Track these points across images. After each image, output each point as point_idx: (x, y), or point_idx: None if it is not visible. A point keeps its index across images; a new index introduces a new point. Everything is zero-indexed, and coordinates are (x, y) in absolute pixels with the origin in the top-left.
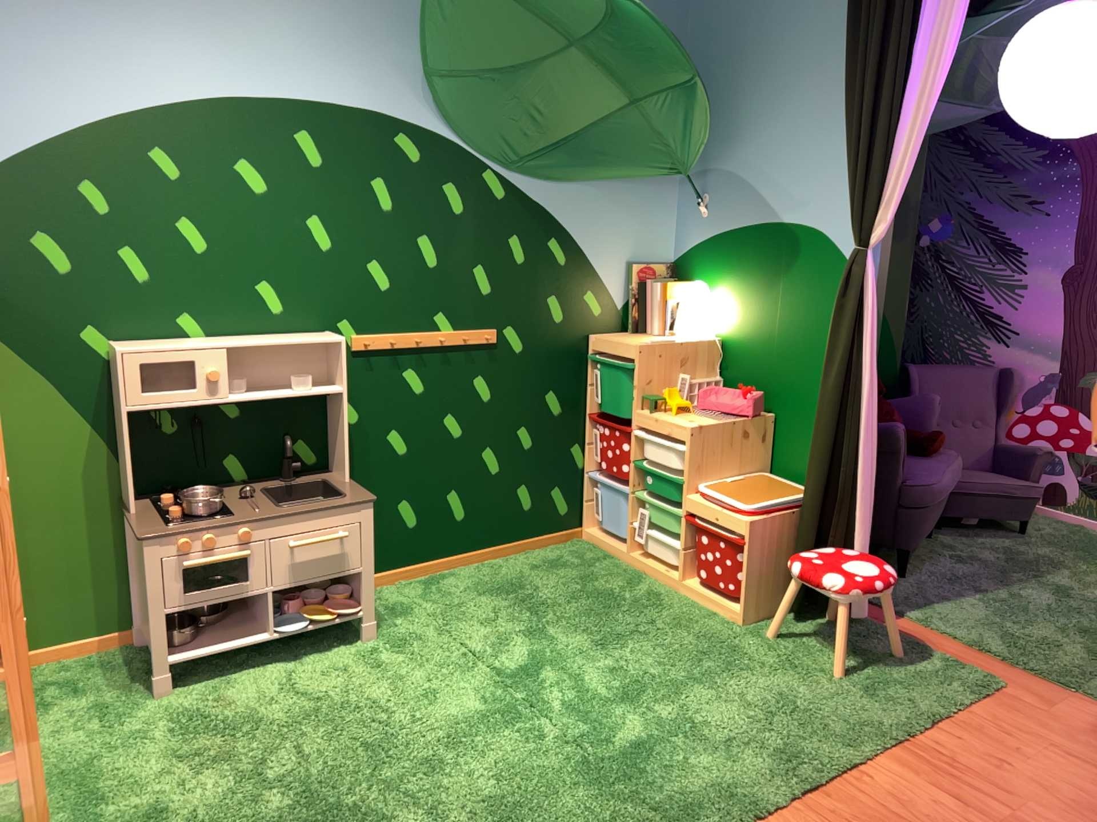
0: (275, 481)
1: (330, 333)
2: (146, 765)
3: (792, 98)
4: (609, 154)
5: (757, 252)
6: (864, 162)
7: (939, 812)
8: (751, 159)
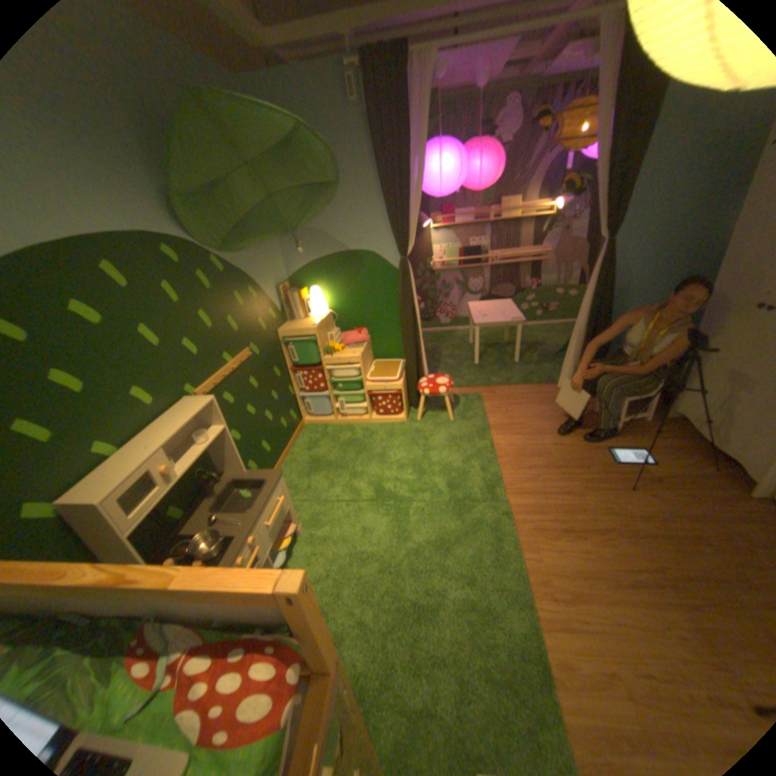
0: (203, 501)
1: (190, 398)
2: None
3: (339, 188)
4: (258, 231)
5: (339, 267)
6: (398, 220)
7: (520, 442)
8: (322, 221)
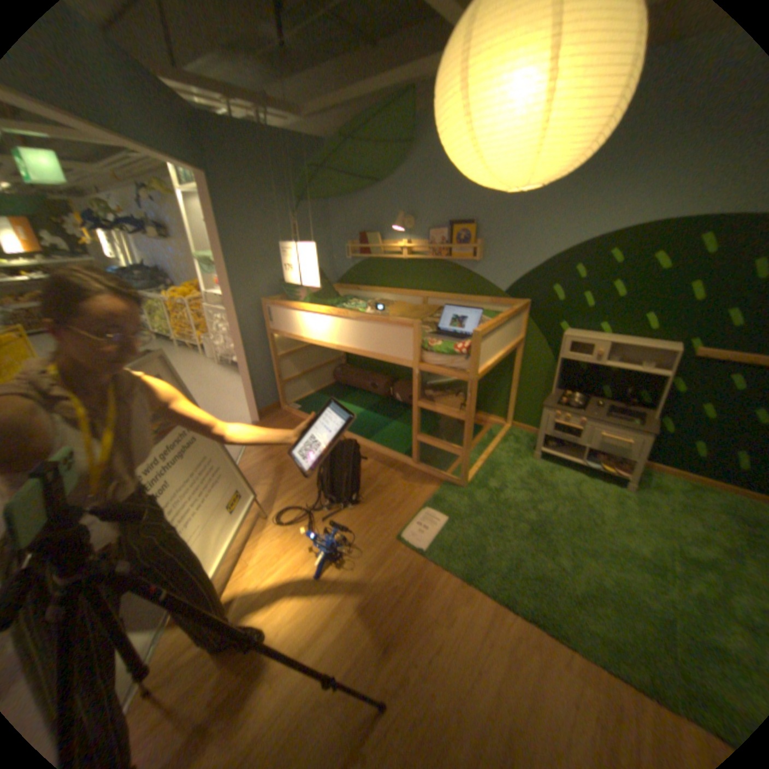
0: (621, 404)
1: (679, 345)
2: (511, 476)
3: None
4: None
5: None
6: None
7: None
8: None
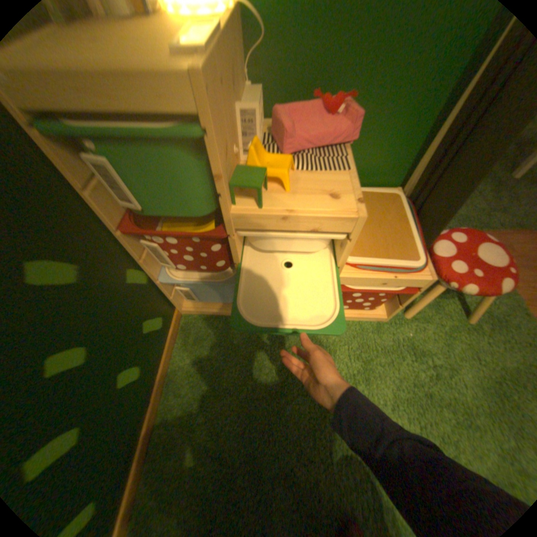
0: None
1: None
2: None
3: None
4: None
5: None
6: None
7: None
8: None
